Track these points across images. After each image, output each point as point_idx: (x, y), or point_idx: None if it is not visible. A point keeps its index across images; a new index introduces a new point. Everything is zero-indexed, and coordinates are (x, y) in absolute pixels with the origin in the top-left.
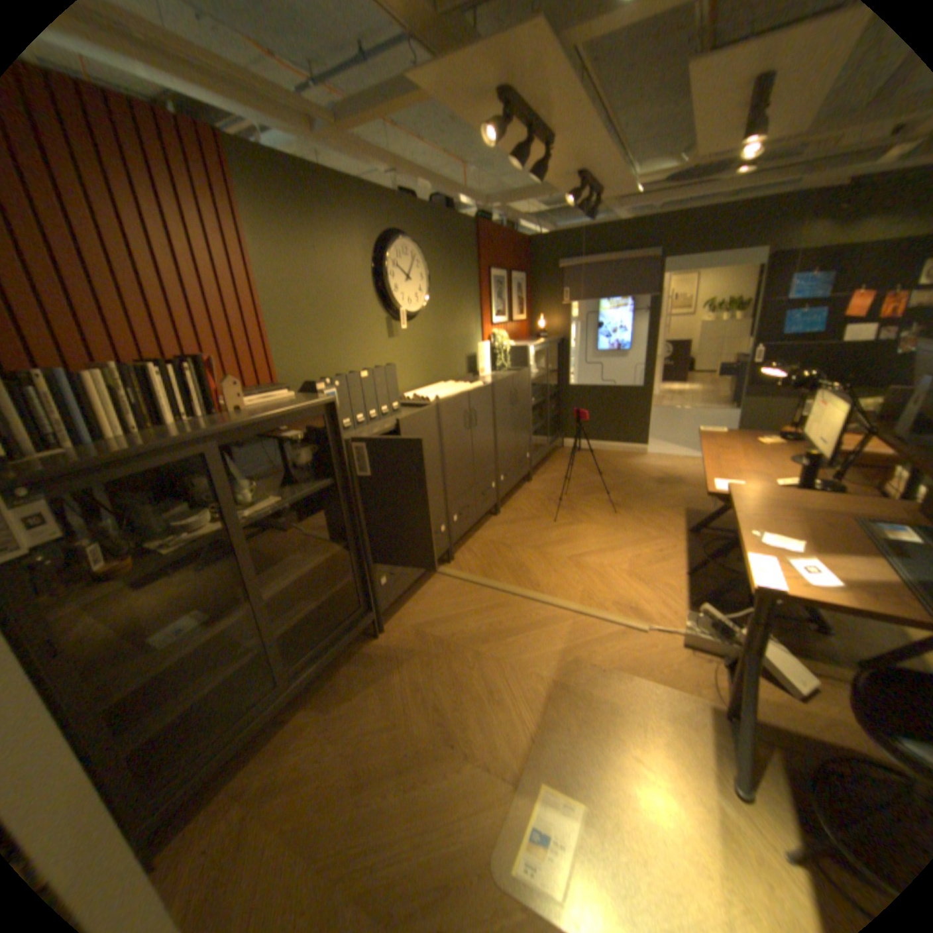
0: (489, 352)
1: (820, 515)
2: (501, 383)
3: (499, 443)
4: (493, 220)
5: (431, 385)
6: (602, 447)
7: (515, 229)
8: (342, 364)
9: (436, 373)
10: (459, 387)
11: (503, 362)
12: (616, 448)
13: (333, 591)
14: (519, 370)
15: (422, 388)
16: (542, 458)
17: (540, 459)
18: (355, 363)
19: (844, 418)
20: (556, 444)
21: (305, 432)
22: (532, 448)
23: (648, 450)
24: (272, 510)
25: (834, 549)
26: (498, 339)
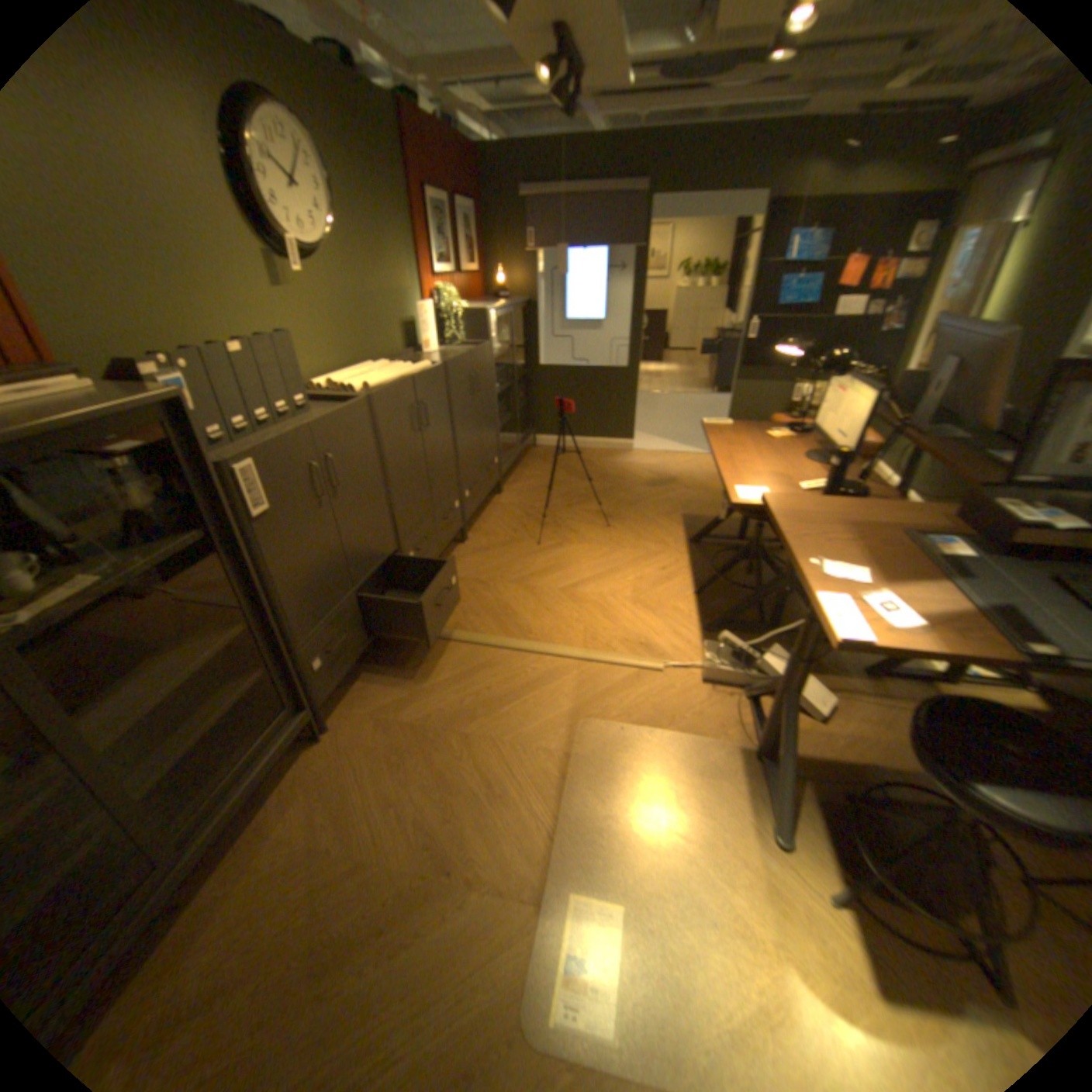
0: (435, 316)
1: (869, 529)
2: (458, 361)
3: (462, 447)
4: (420, 106)
5: (355, 365)
6: (583, 443)
7: (454, 128)
8: (193, 328)
9: (359, 346)
10: (397, 368)
11: (455, 330)
12: (598, 444)
13: (235, 697)
14: (479, 344)
15: (340, 369)
16: (514, 461)
17: (512, 463)
18: (216, 325)
19: (870, 407)
20: (529, 443)
21: (129, 452)
22: (501, 450)
23: (634, 445)
24: (83, 600)
25: (898, 573)
26: (445, 297)
